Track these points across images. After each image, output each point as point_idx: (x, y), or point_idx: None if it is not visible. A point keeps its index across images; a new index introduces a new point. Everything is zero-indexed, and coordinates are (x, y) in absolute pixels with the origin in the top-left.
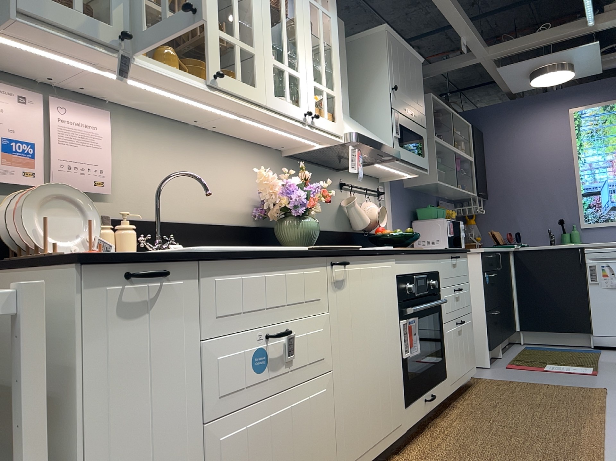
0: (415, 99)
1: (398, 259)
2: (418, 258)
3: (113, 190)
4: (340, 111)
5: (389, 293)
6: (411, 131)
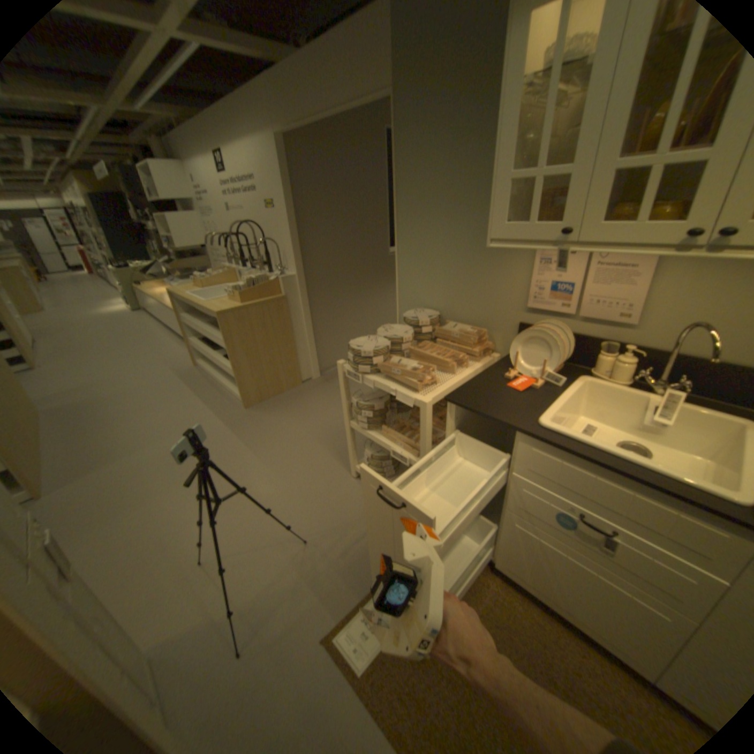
0: None
1: None
2: None
3: (646, 320)
4: None
5: None
6: None
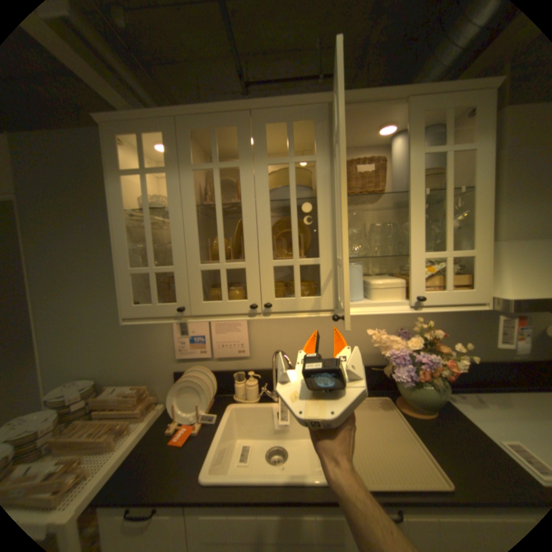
0: None
1: None
2: None
3: (254, 351)
4: (486, 271)
5: None
6: None
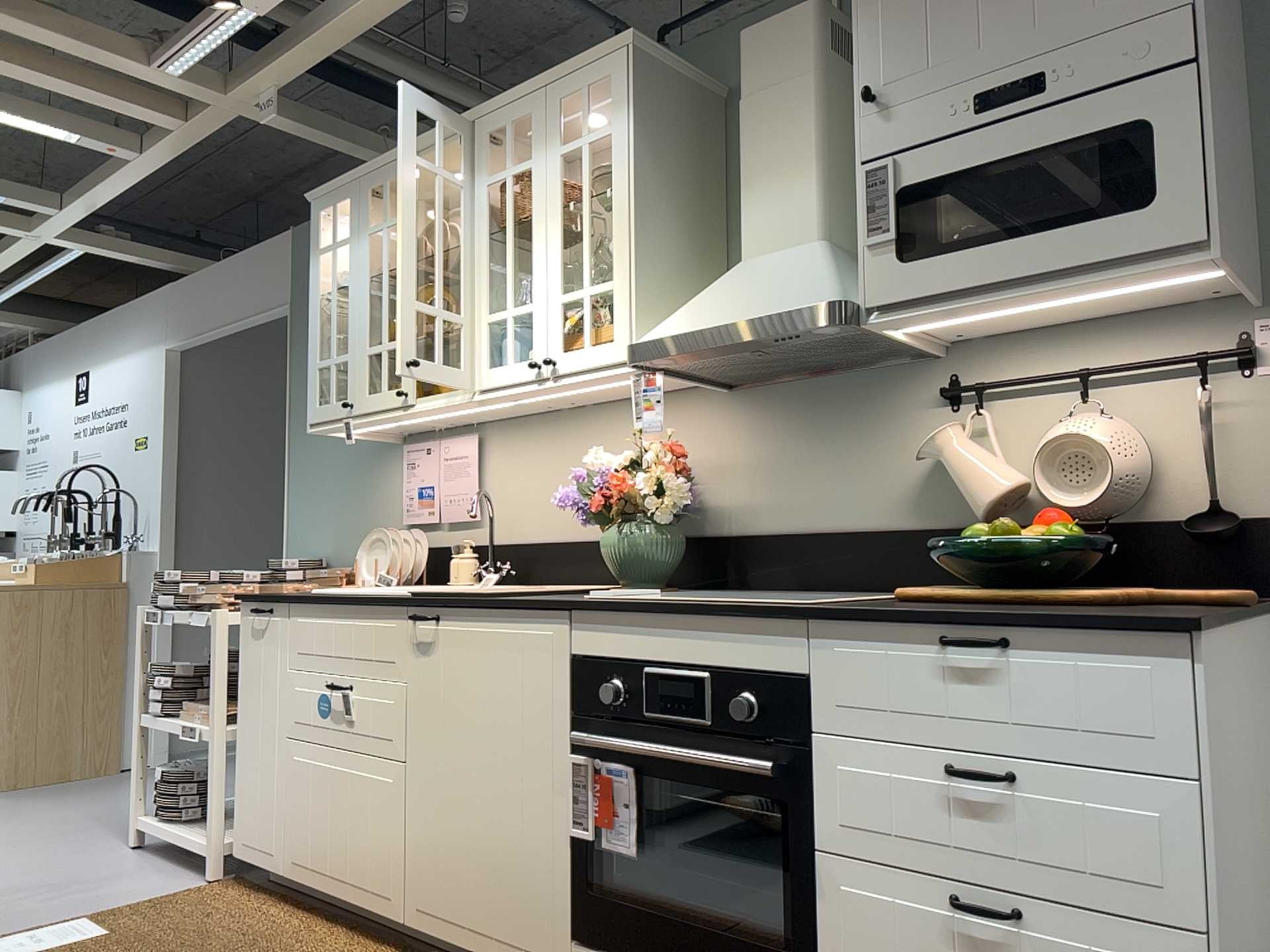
0: (1065, 5)
1: (581, 621)
2: (670, 626)
3: (486, 514)
4: (623, 309)
5: (535, 686)
6: (1014, 160)
